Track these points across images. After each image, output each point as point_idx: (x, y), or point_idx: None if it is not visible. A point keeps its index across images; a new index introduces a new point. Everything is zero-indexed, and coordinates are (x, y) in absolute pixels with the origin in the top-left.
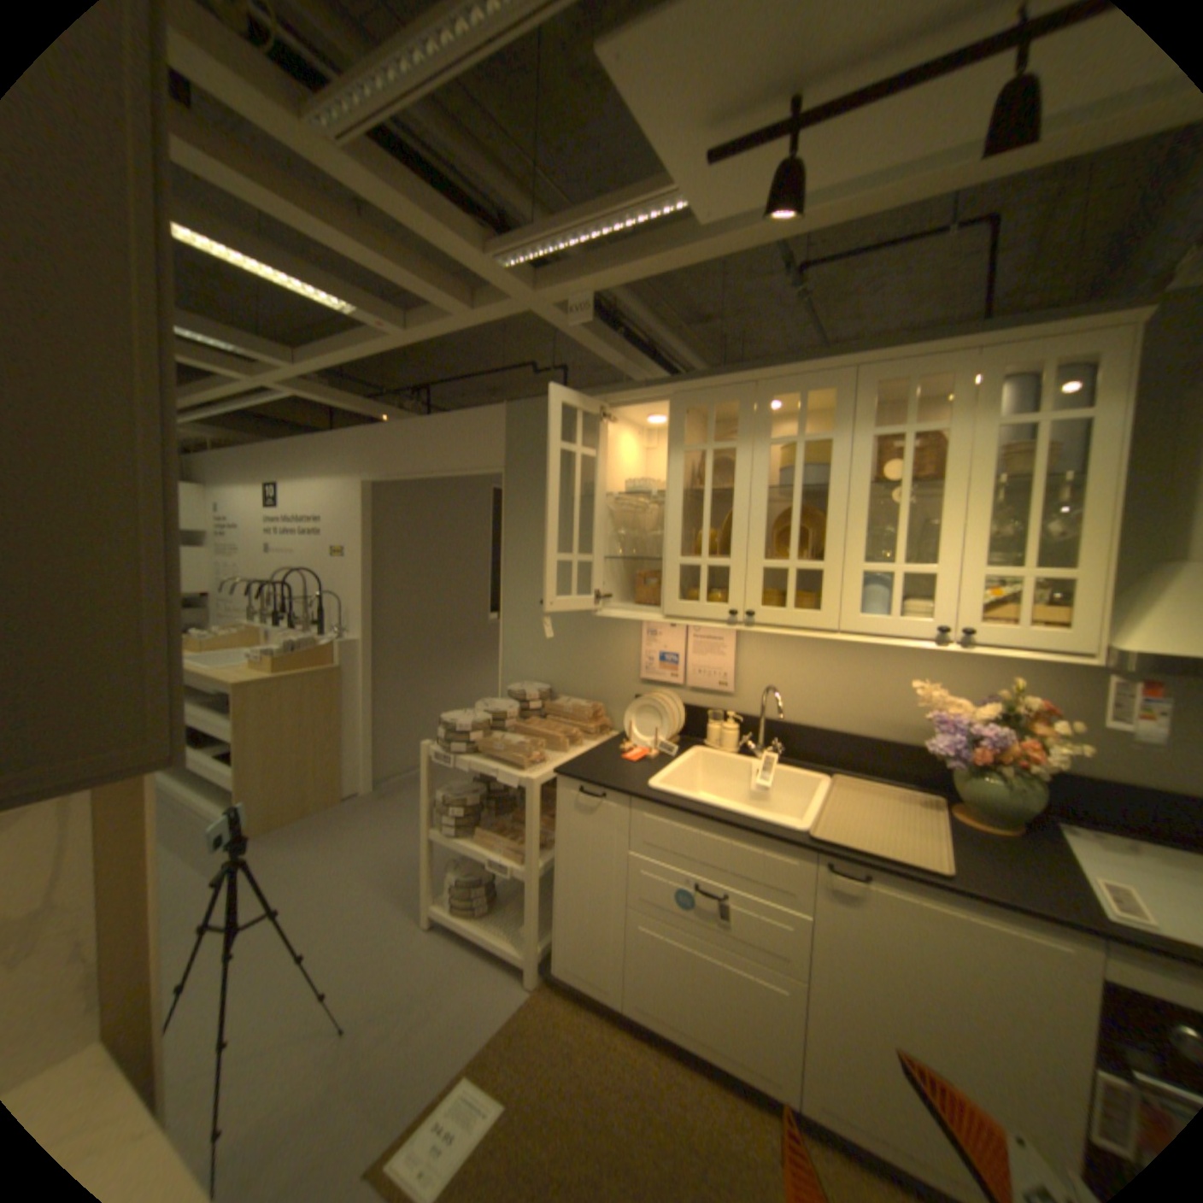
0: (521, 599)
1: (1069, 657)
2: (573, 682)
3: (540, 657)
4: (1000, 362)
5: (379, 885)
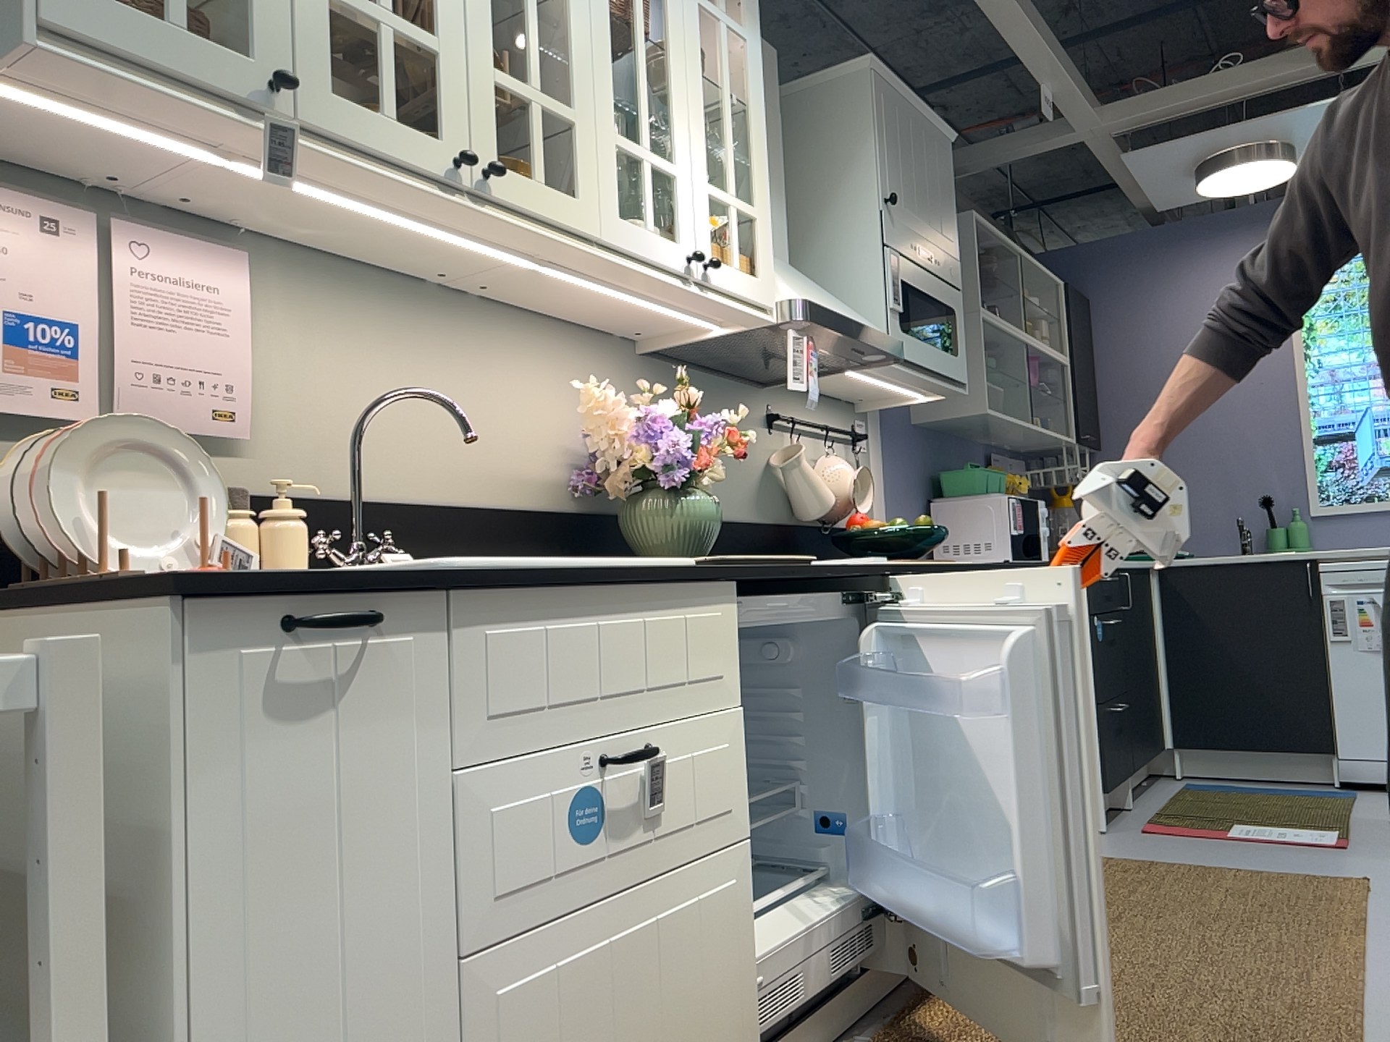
0: None
1: (759, 310)
2: None
3: None
4: None
5: None
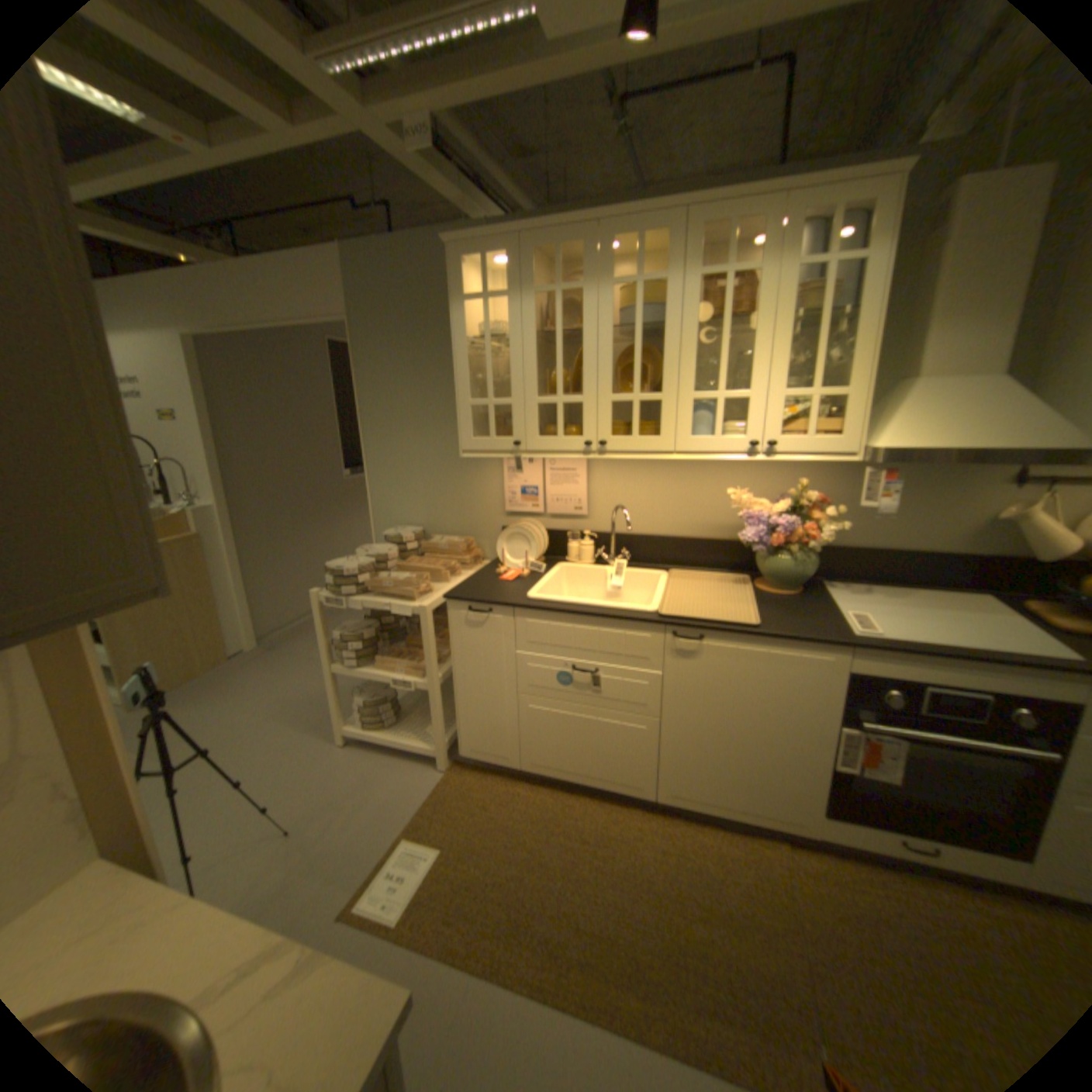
0: (382, 449)
1: (839, 456)
2: (444, 522)
3: (409, 503)
4: (800, 205)
5: (287, 721)
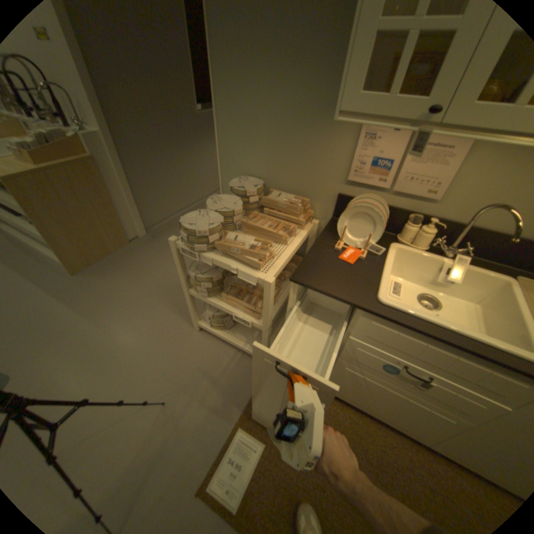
0: (231, 92)
1: None
2: (282, 178)
3: (253, 154)
4: None
5: (164, 300)
